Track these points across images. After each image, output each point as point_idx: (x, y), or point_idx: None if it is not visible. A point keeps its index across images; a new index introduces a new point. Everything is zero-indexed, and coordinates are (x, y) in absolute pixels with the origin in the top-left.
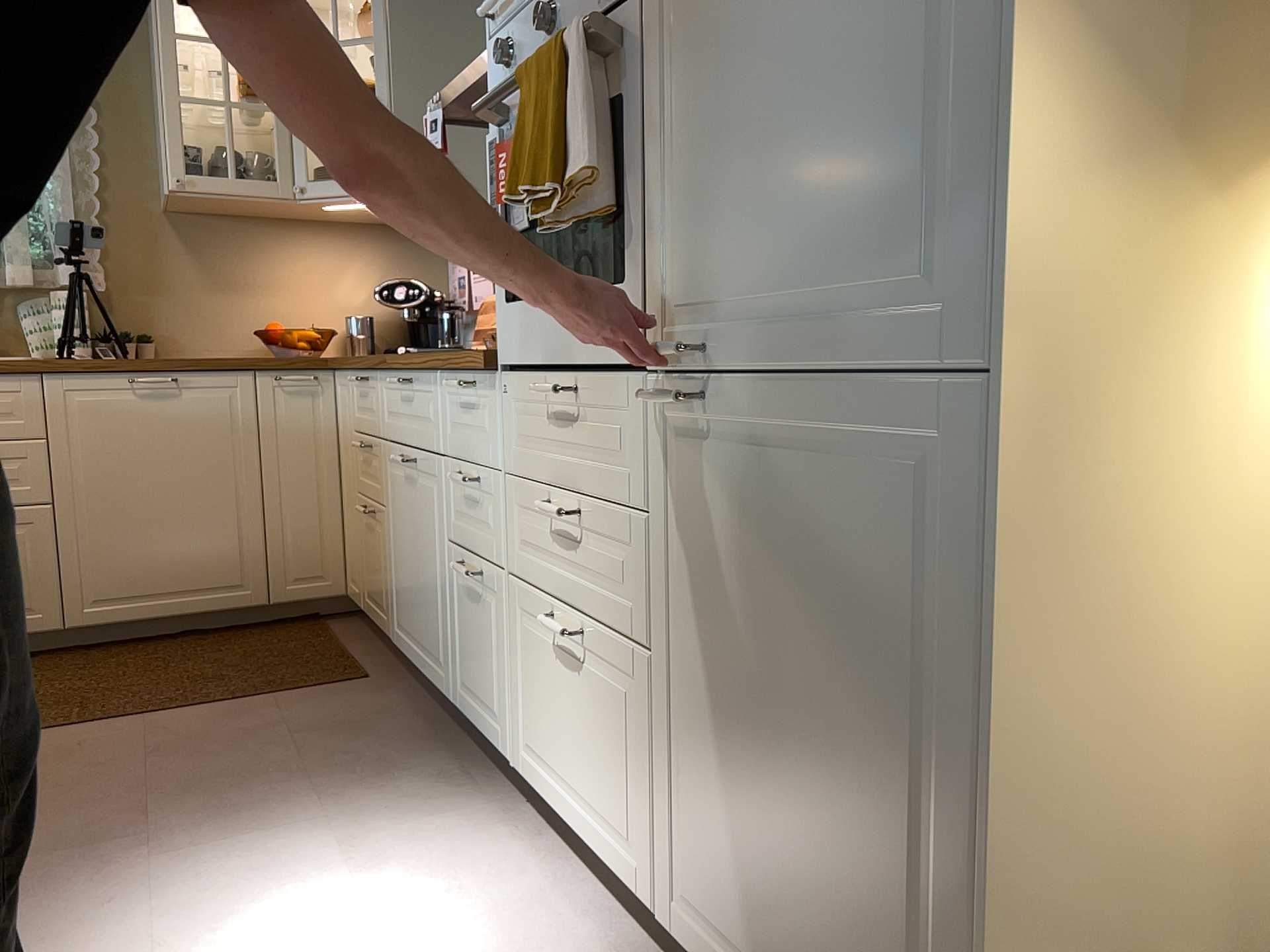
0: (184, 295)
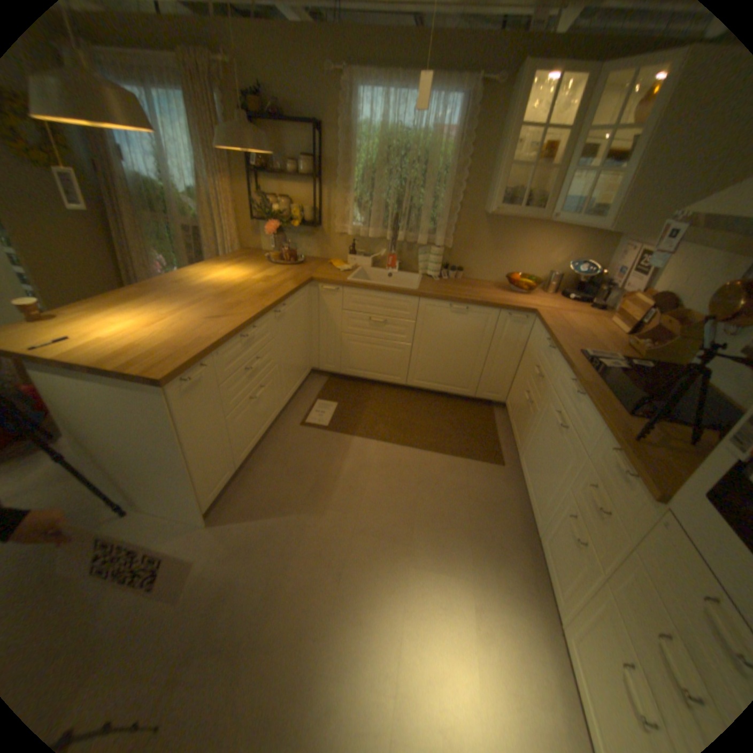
0: (481, 251)
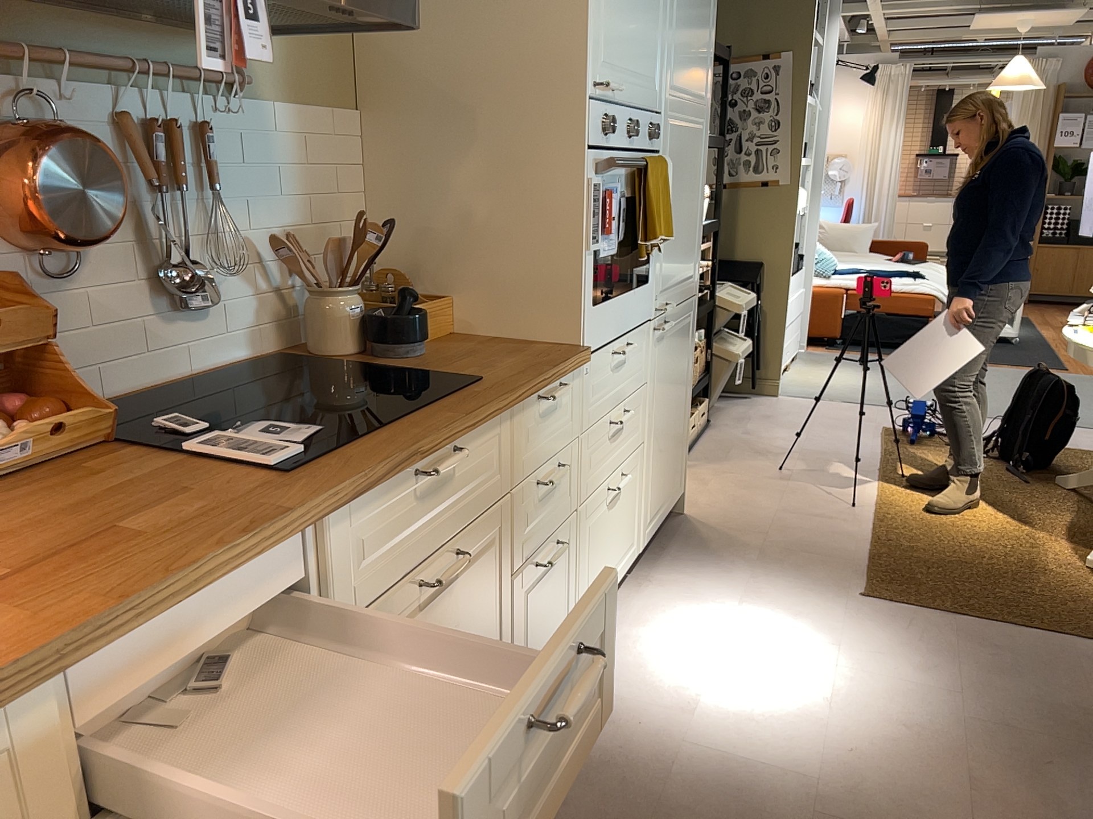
0: None
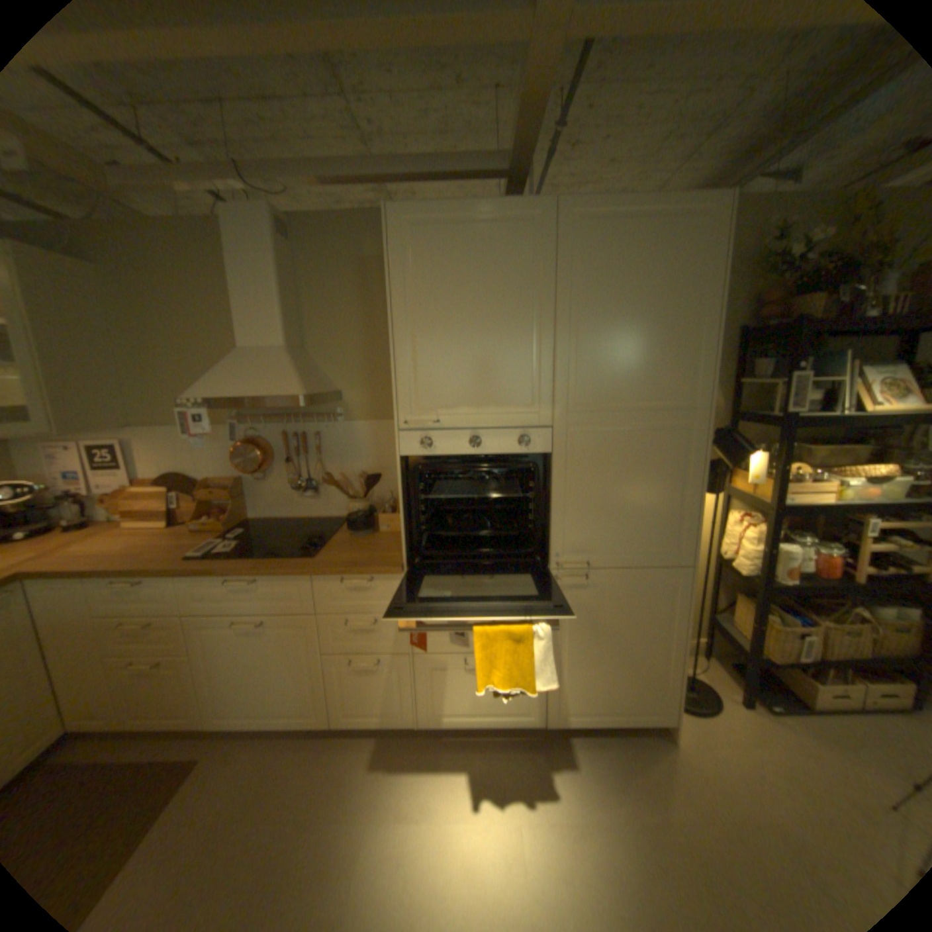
0: None
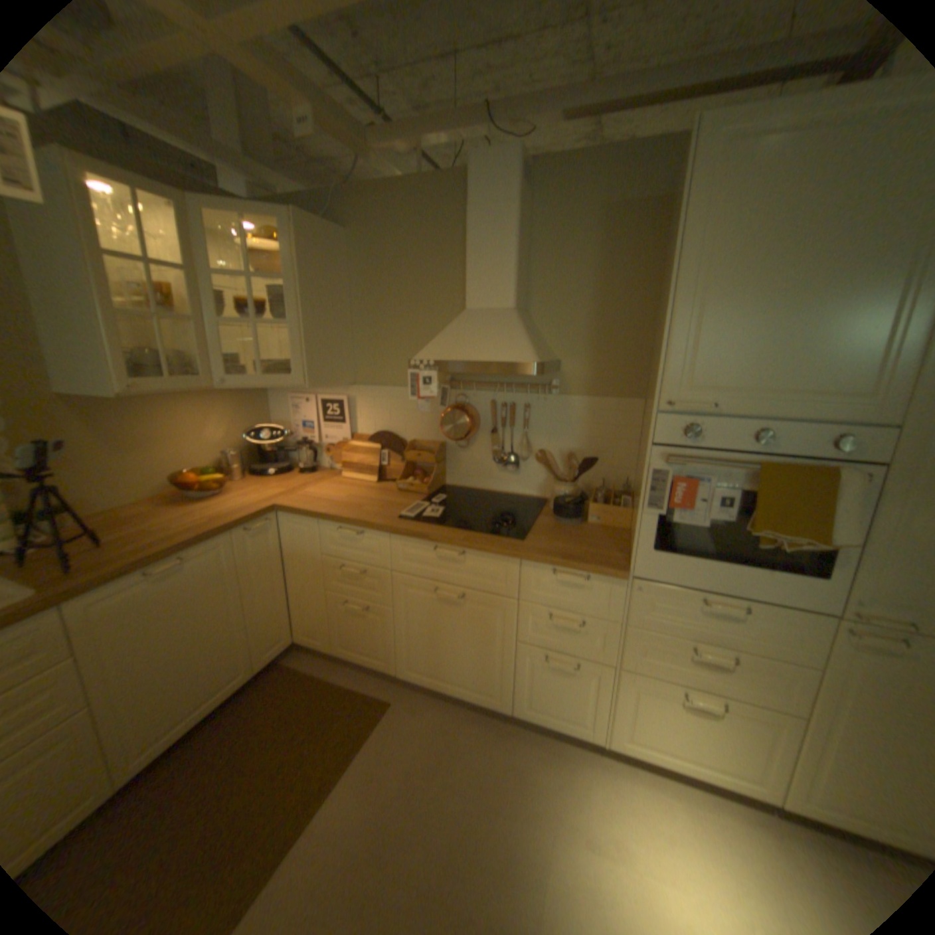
0: (85, 464)
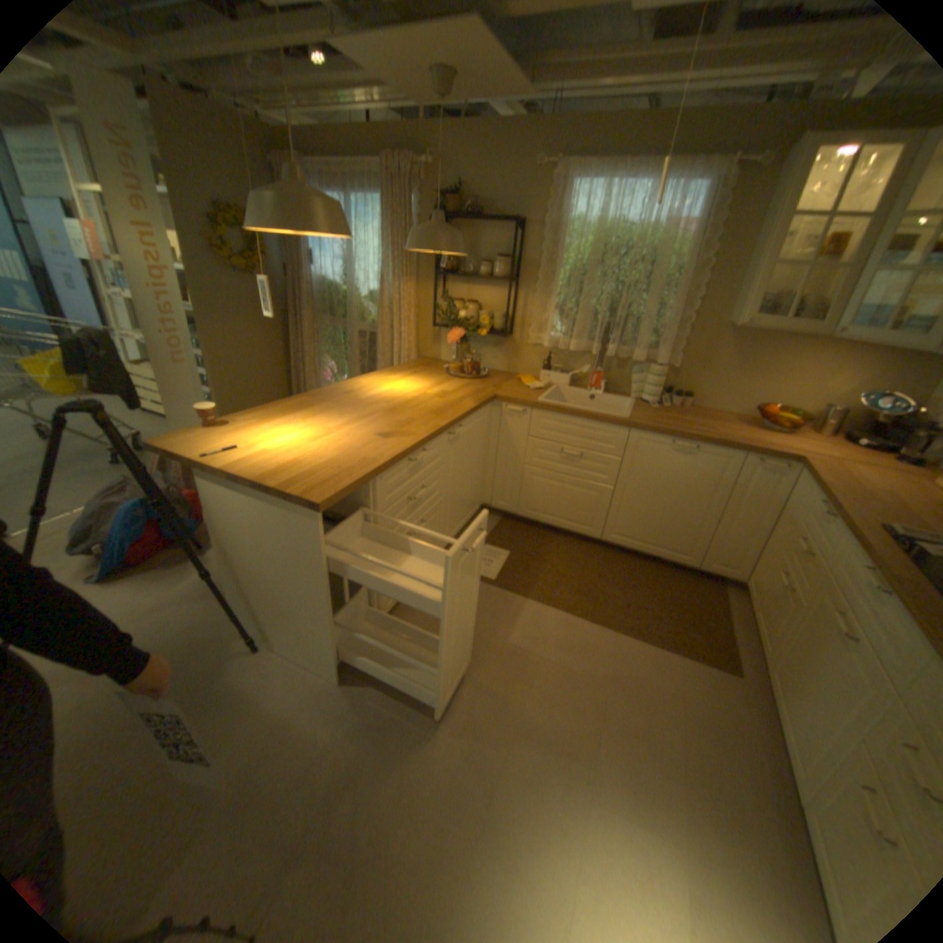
0: (721, 372)
